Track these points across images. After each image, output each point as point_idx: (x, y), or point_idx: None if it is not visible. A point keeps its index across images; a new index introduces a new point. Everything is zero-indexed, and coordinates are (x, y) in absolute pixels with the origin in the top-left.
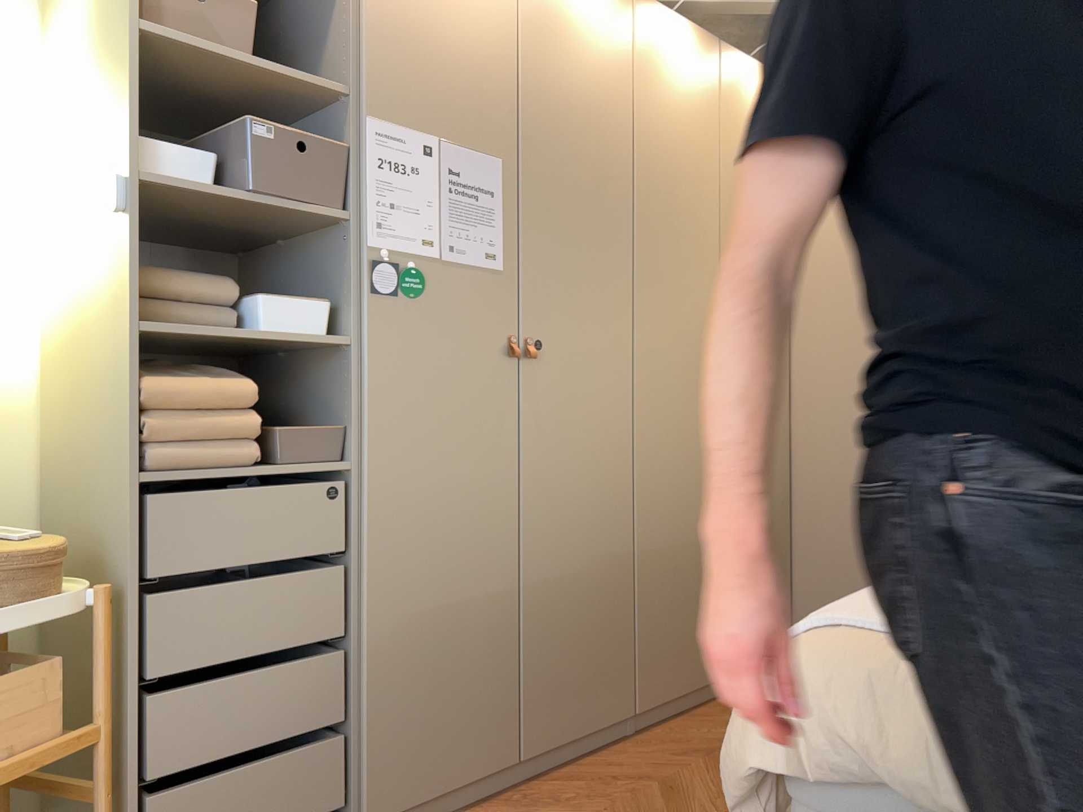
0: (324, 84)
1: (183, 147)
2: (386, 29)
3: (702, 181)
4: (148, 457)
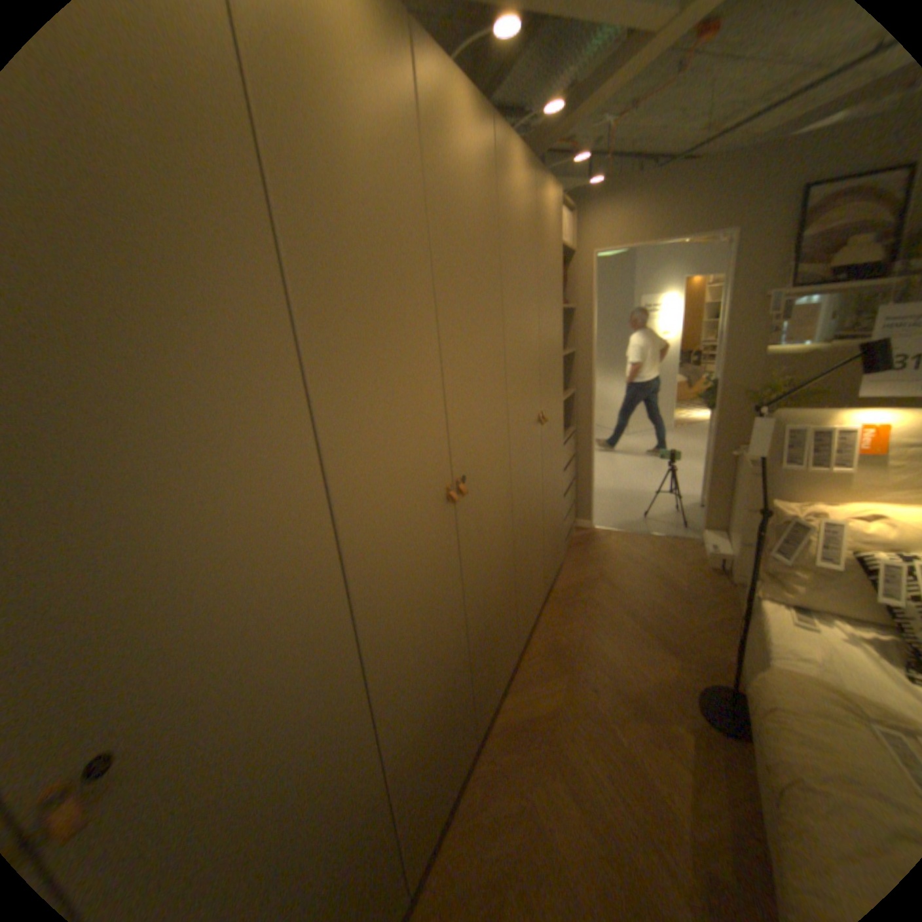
0: None
1: None
2: None
3: (407, 269)
4: None
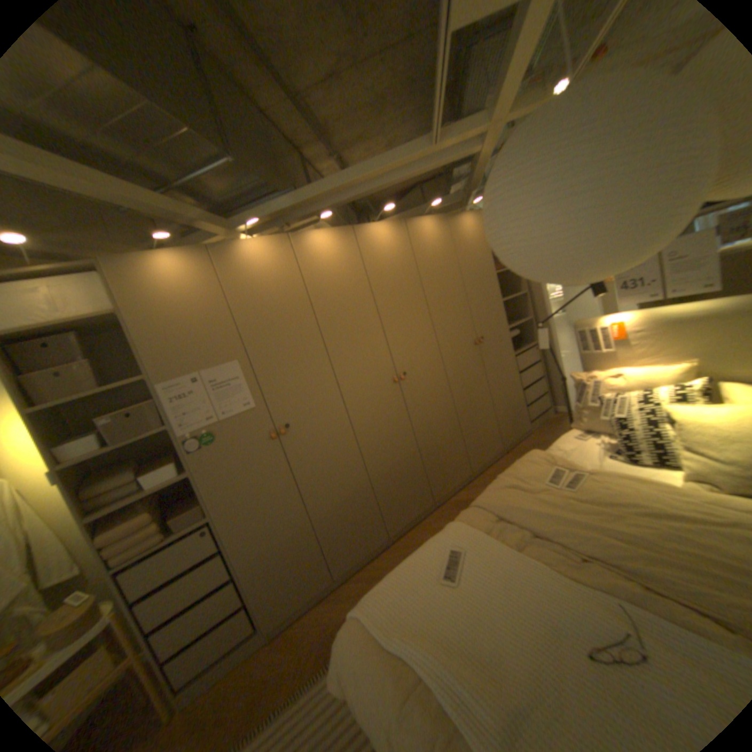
0: (131, 381)
1: (77, 442)
2: (150, 341)
3: (360, 303)
4: (112, 563)
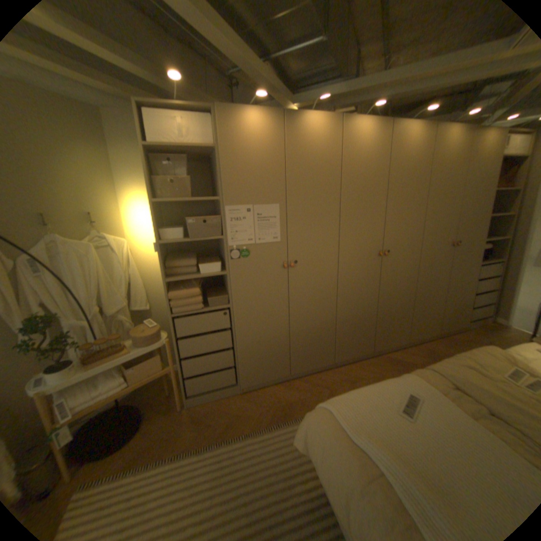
0: (211, 199)
1: (172, 229)
2: (229, 174)
3: (376, 185)
4: (173, 310)
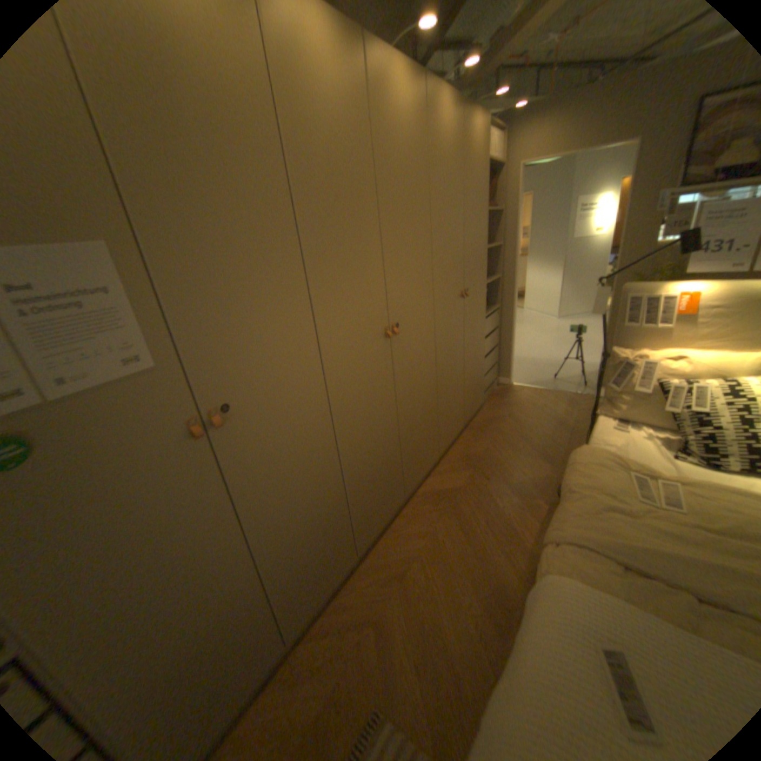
0: None
1: None
2: None
3: (359, 191)
4: None
